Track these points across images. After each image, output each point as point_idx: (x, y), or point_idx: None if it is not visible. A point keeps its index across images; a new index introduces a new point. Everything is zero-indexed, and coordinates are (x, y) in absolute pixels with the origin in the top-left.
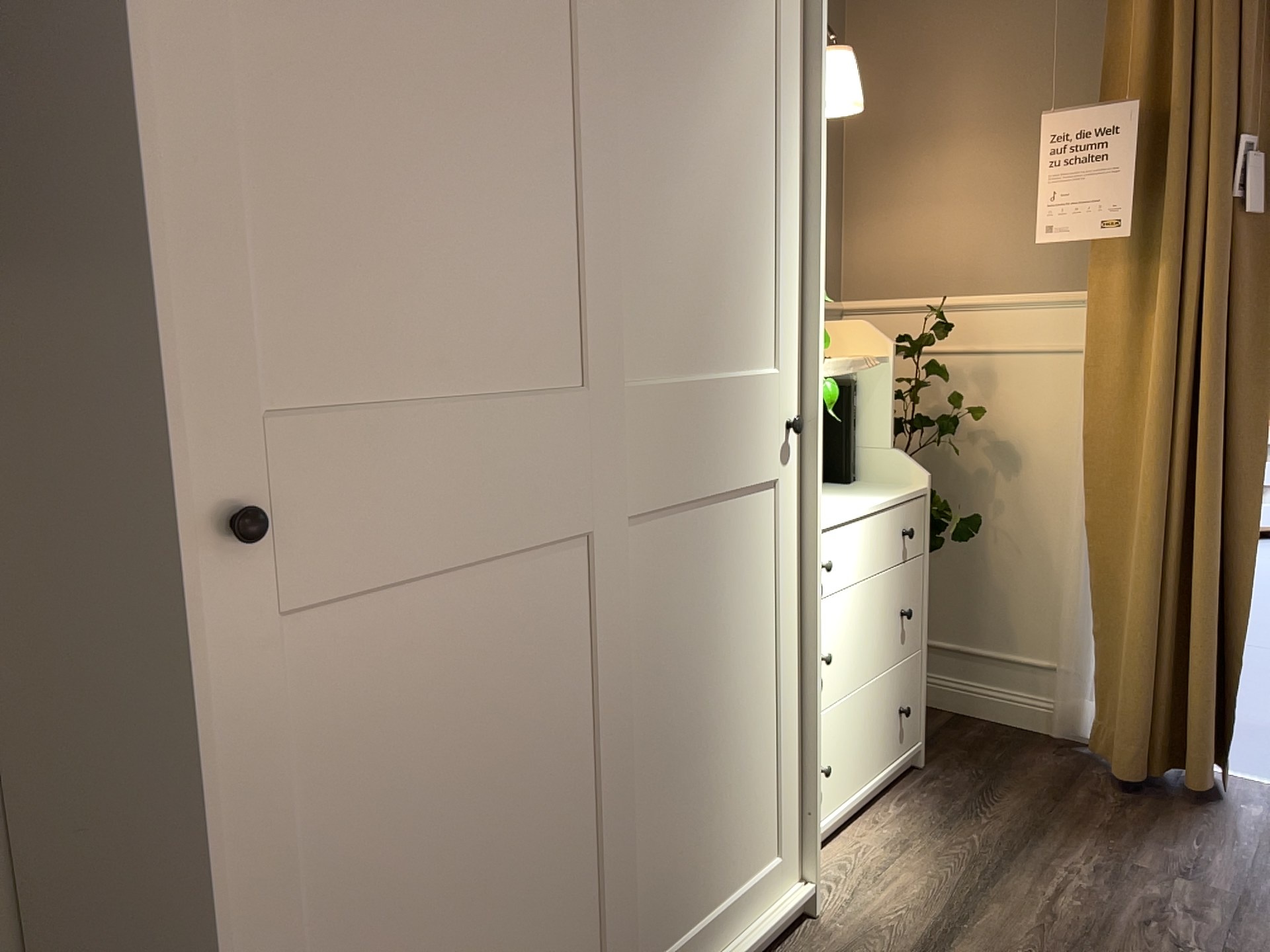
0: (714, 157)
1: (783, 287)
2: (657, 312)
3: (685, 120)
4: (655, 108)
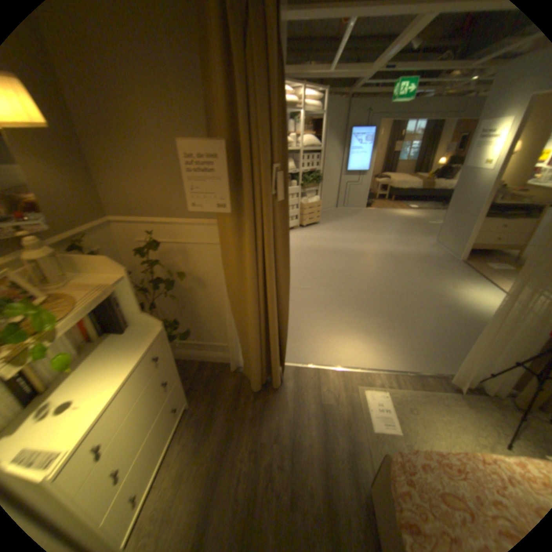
0: None
1: None
2: None
3: None
4: None
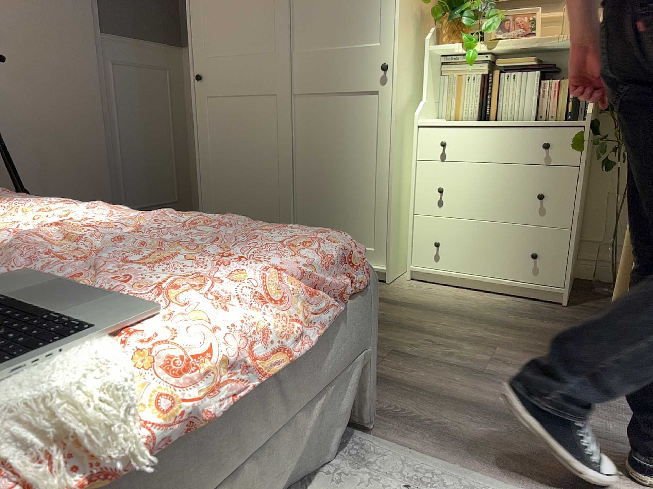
0: None
1: (384, 5)
2: (312, 25)
3: None
4: None
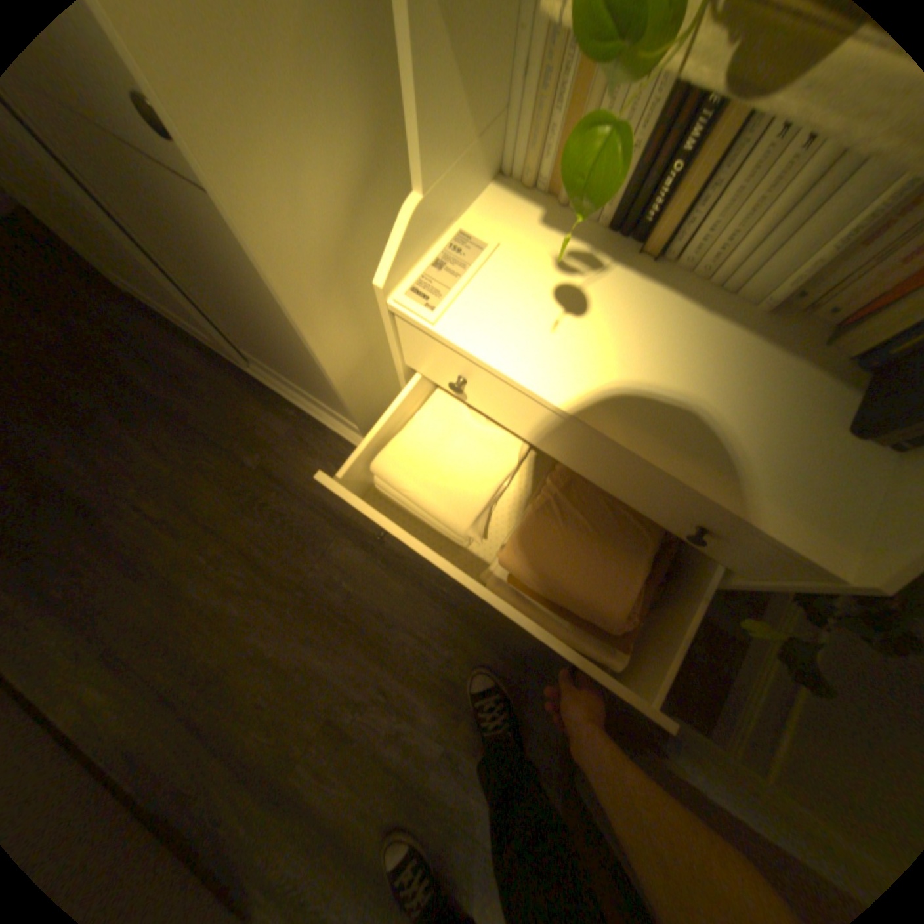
0: None
1: None
2: None
3: None
4: None
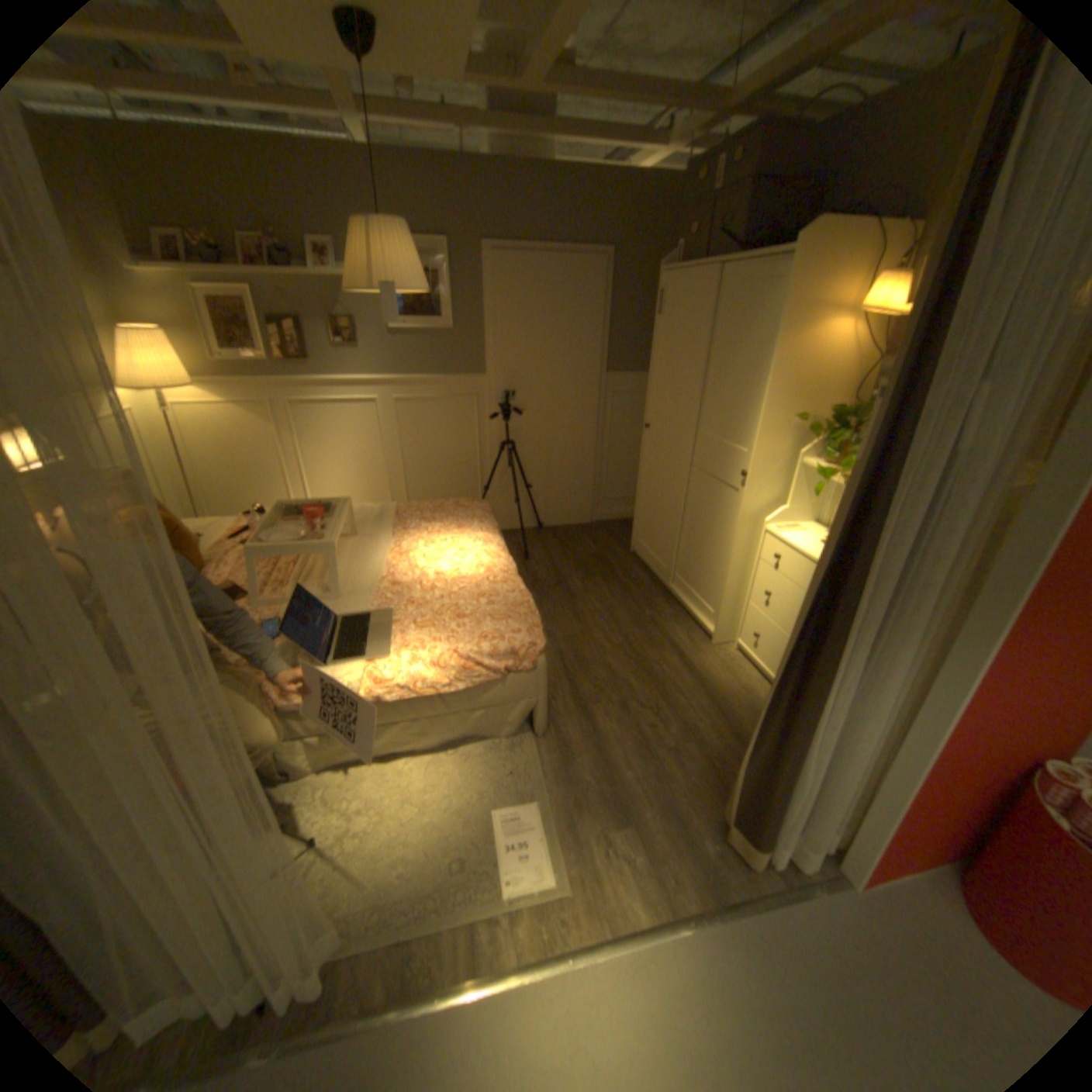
0: (740, 367)
1: (757, 419)
2: (713, 414)
3: (732, 355)
4: (723, 352)
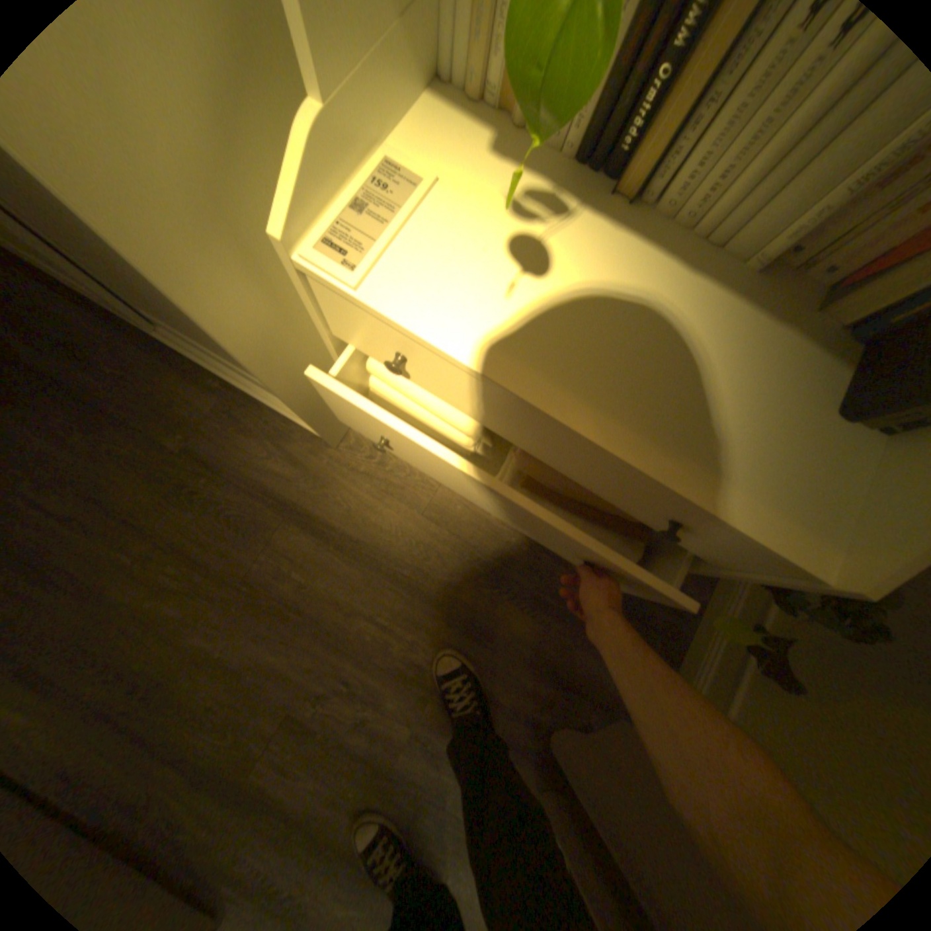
0: None
1: None
2: None
3: None
4: None
